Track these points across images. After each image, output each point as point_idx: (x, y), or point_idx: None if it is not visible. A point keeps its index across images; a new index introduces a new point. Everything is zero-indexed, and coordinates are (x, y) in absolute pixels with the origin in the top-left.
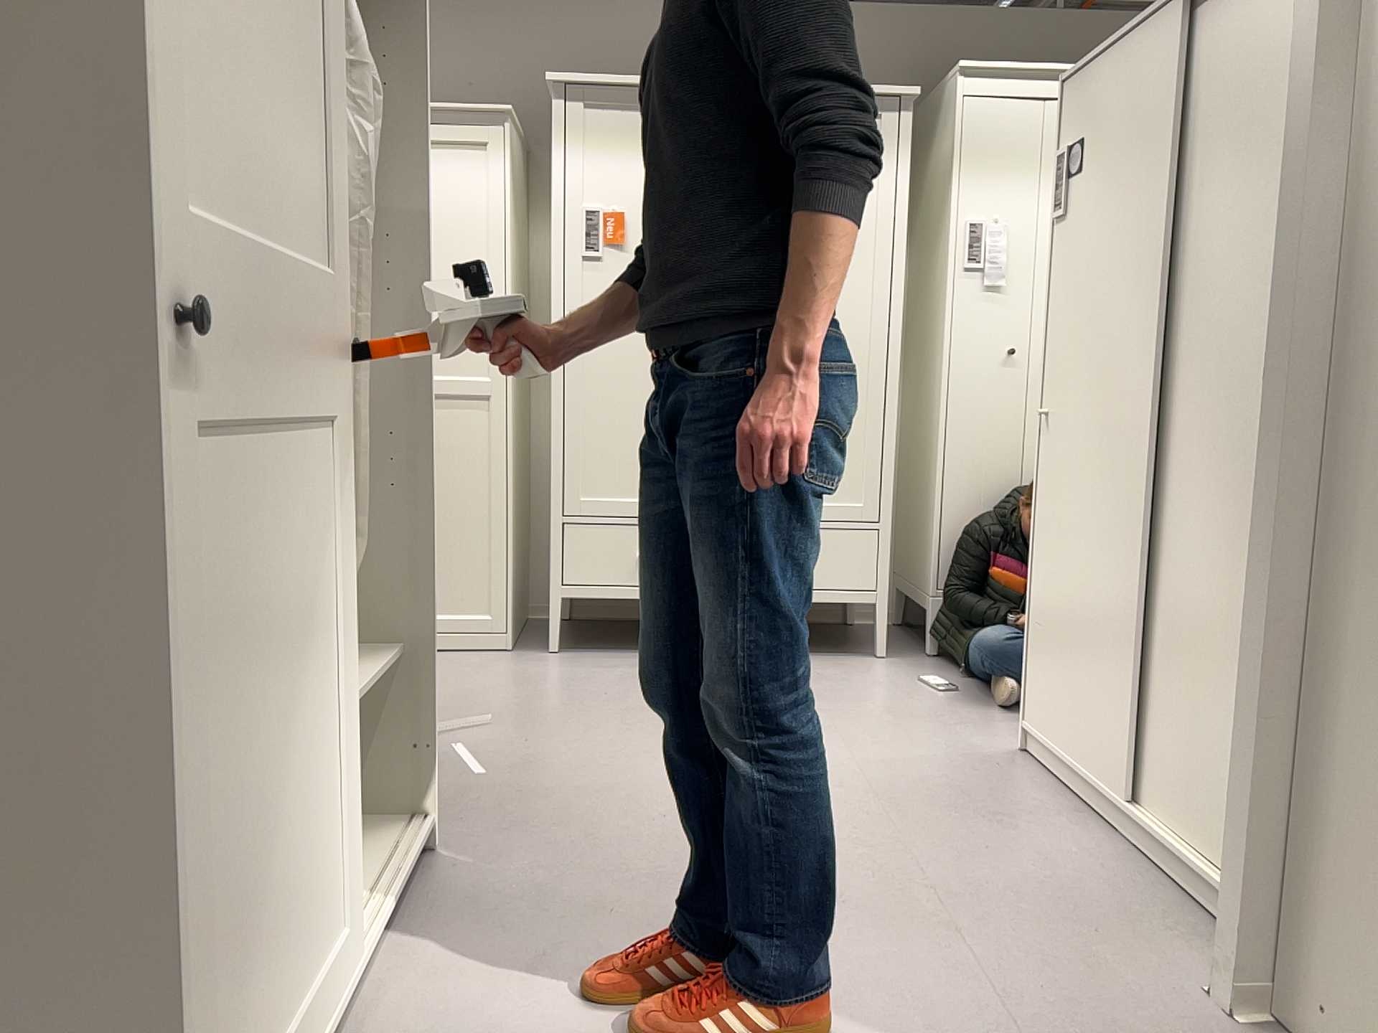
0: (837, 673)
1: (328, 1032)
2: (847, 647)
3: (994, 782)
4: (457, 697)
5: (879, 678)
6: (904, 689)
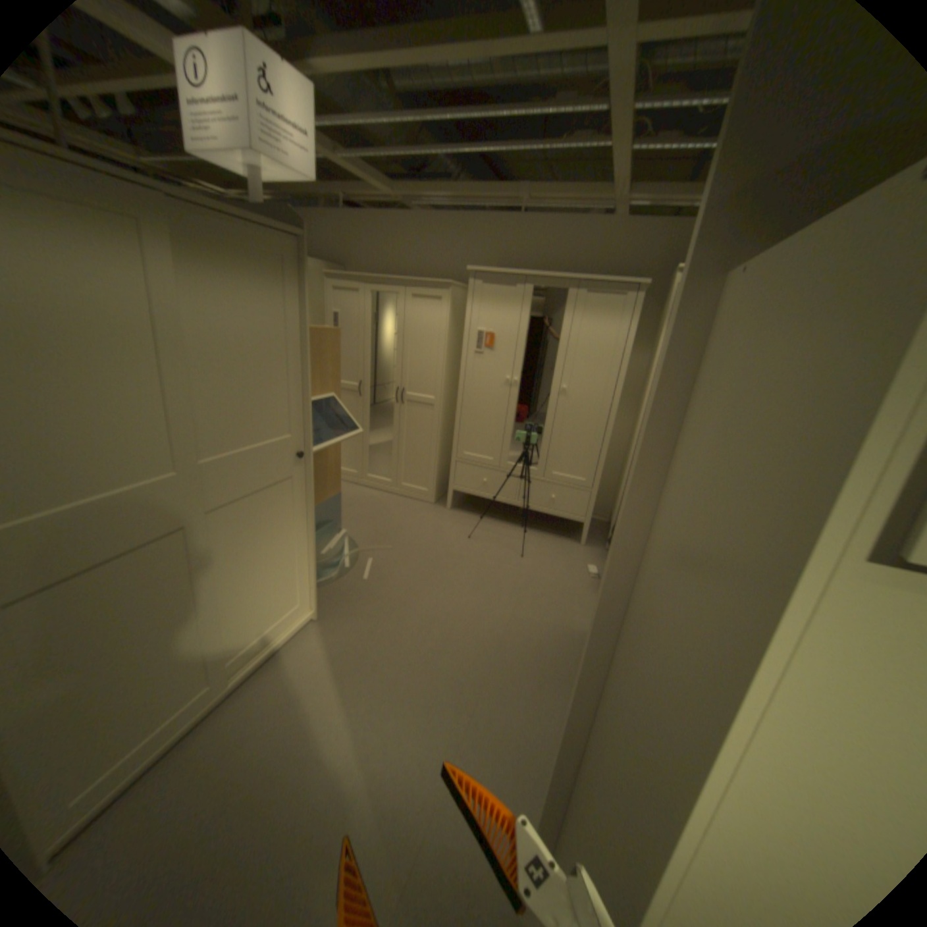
0: (553, 551)
1: (197, 717)
2: (573, 534)
3: (561, 650)
4: (394, 528)
5: (569, 560)
6: (574, 571)
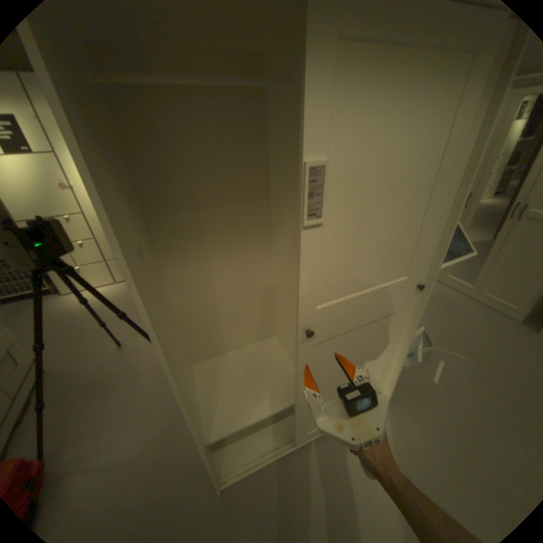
0: None
1: (299, 448)
2: None
3: None
4: (470, 337)
5: None
6: None
